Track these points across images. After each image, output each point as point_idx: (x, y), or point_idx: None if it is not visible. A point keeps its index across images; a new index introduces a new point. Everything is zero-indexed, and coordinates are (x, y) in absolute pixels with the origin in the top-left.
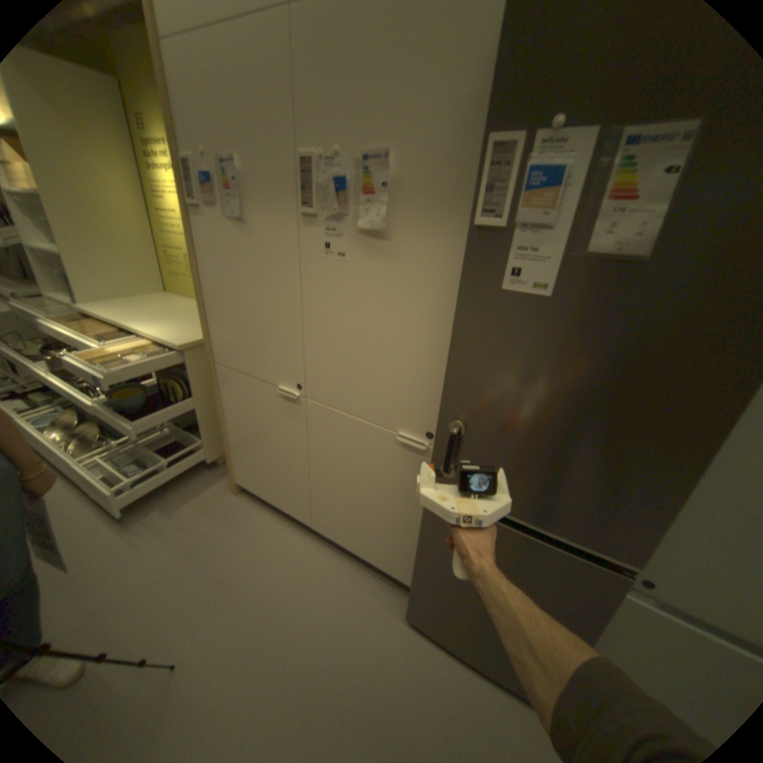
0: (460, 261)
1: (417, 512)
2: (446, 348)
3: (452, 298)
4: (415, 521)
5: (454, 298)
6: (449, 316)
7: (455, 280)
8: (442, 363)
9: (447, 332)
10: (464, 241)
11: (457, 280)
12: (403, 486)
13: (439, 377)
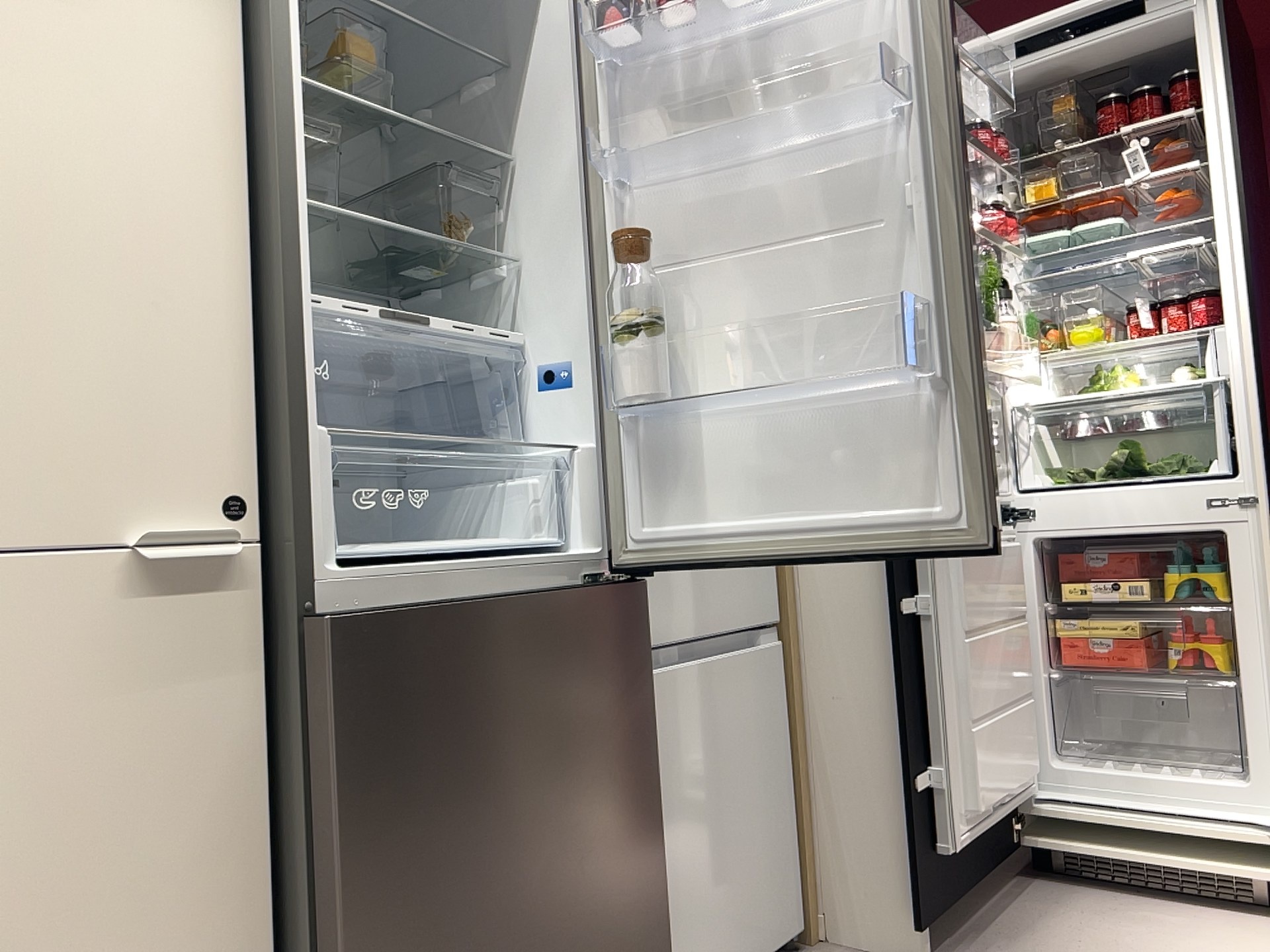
0: (222, 47)
1: (236, 841)
2: (229, 246)
3: (219, 125)
4: (237, 886)
5: (225, 126)
6: (220, 165)
7: (219, 86)
8: (223, 286)
9: (221, 205)
10: (221, 8)
11: (223, 86)
12: (170, 766)
13: (224, 327)
